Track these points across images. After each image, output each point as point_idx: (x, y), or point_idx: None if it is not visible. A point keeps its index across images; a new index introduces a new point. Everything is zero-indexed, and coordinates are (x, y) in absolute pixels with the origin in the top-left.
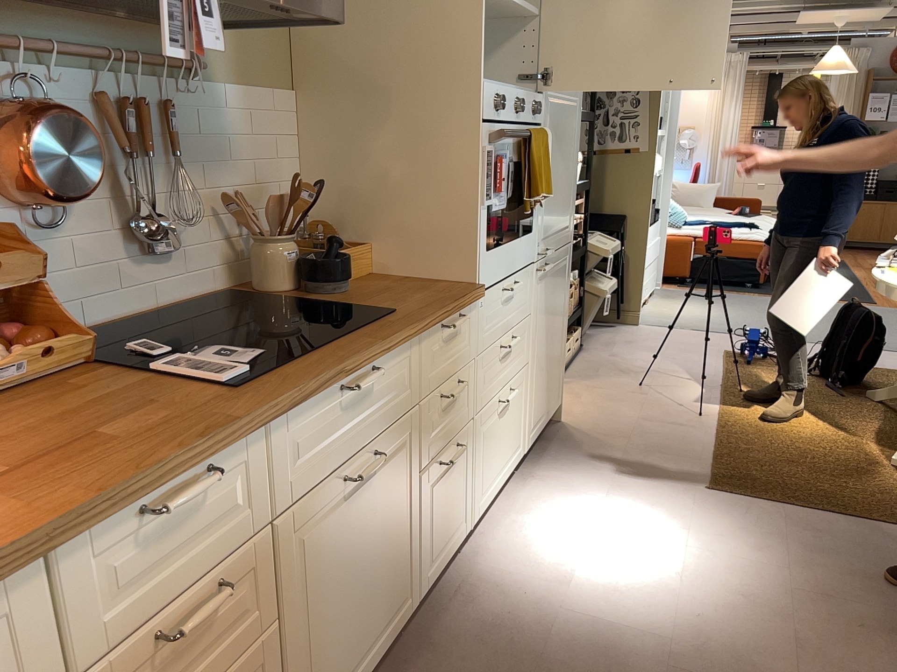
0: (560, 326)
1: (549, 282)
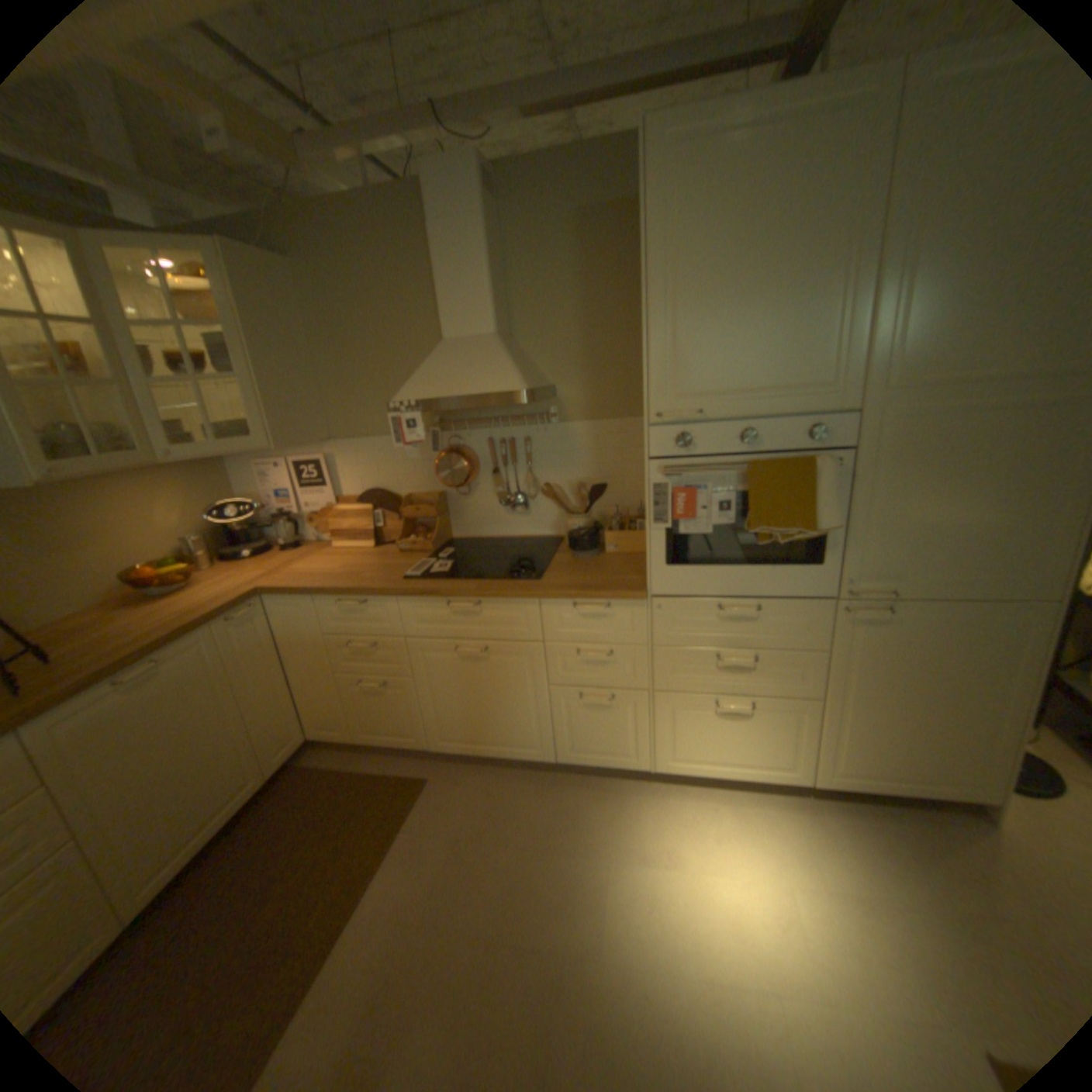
0: (979, 702)
1: (908, 634)
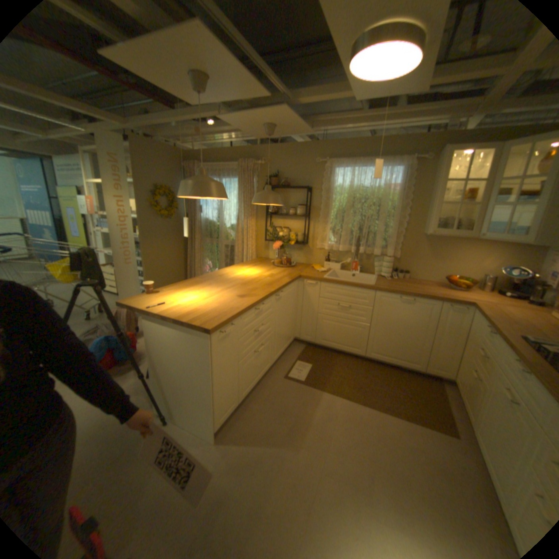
0: None
1: None
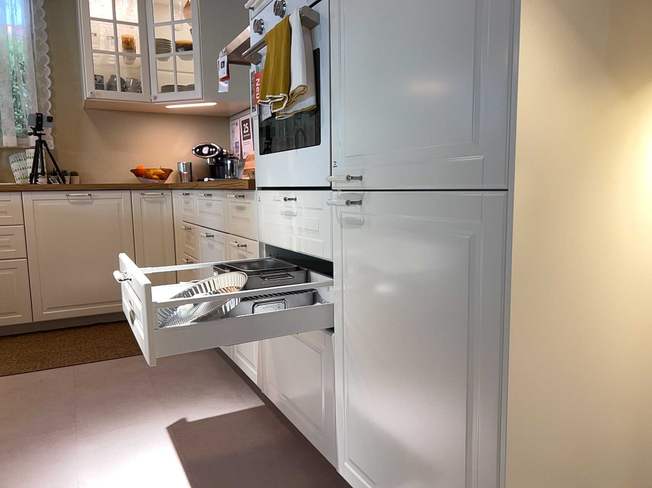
0: (455, 390)
1: (382, 245)
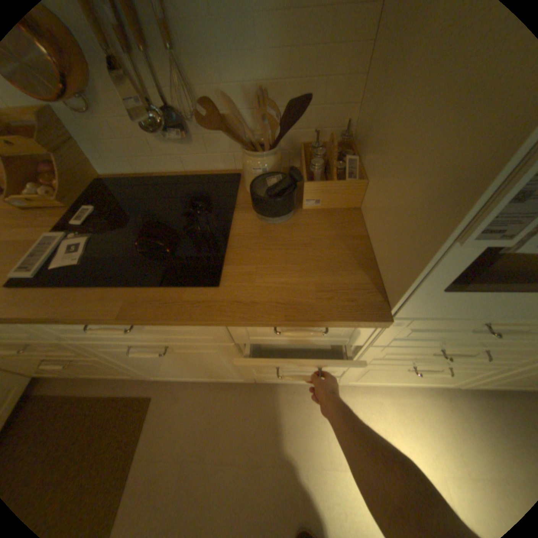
0: None
1: None
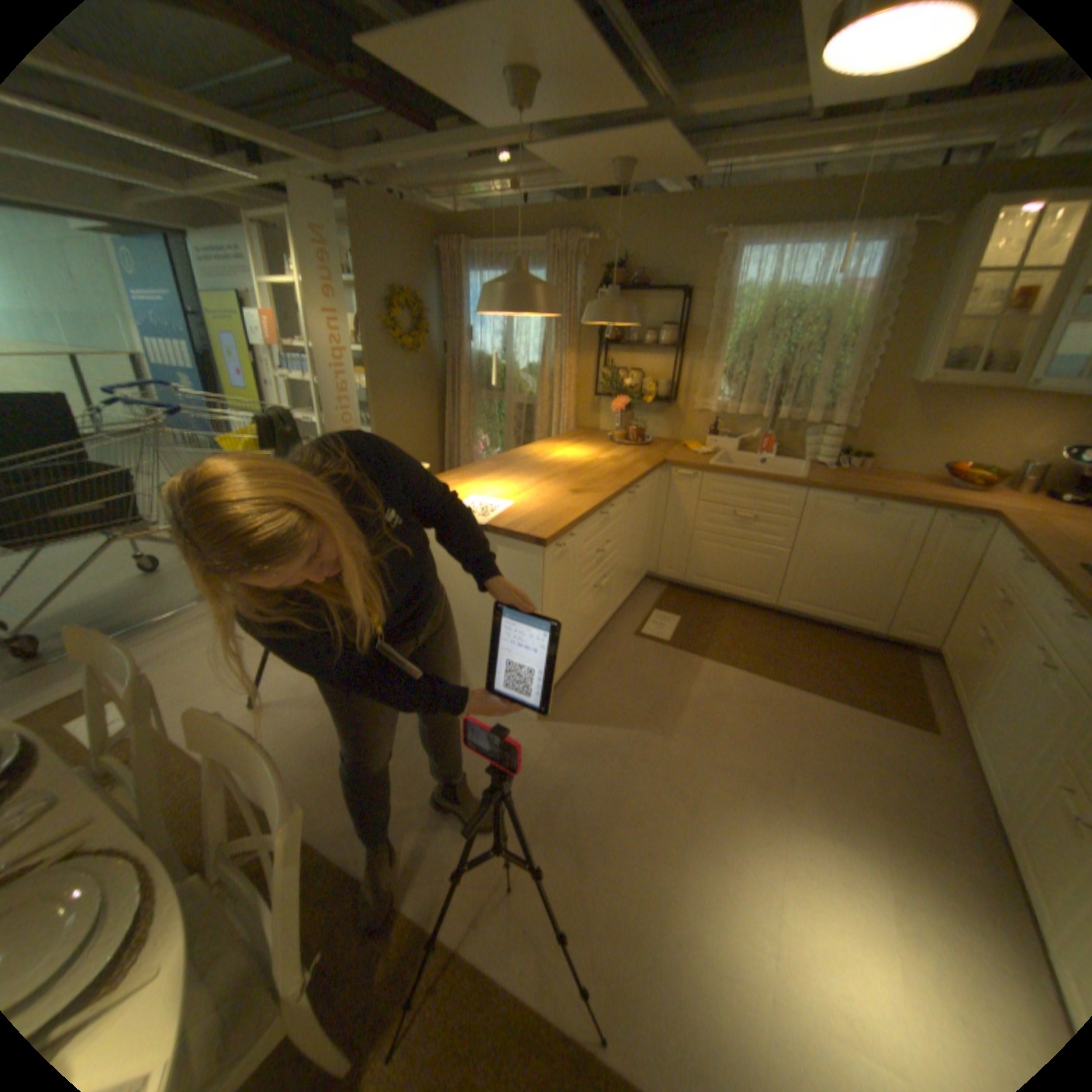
0: None
1: None
